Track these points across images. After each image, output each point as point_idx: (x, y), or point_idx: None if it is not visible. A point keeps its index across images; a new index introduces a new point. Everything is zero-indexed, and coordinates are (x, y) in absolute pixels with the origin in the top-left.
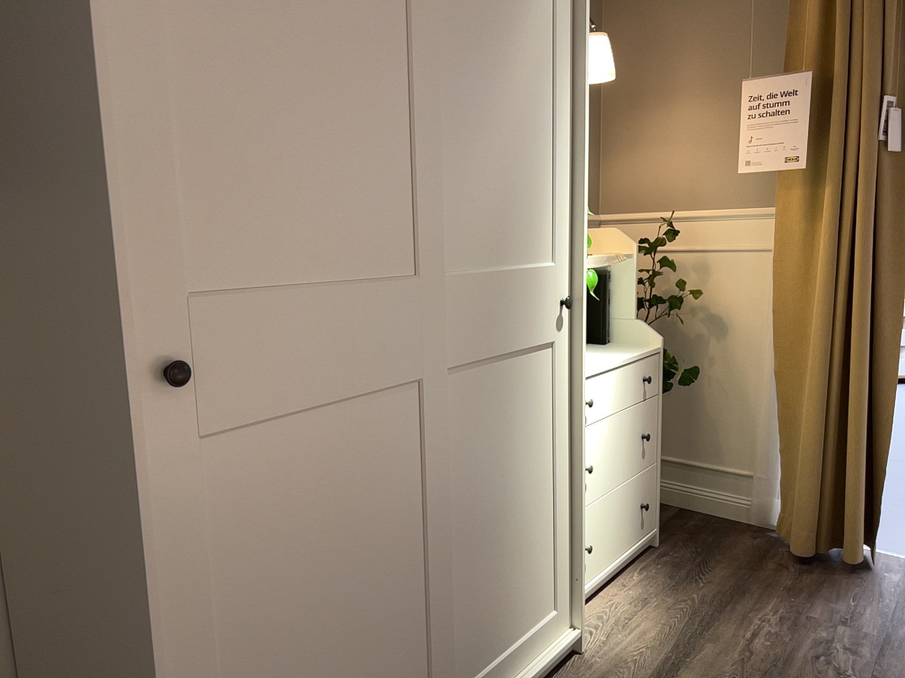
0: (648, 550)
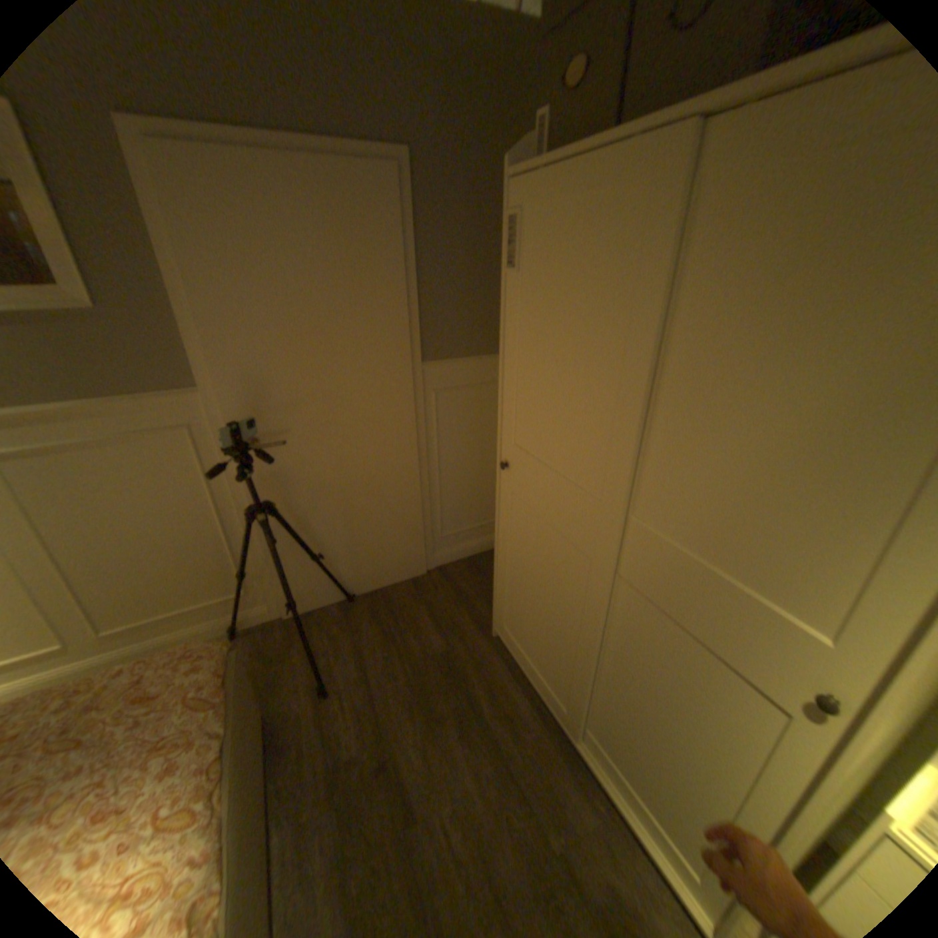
0: None
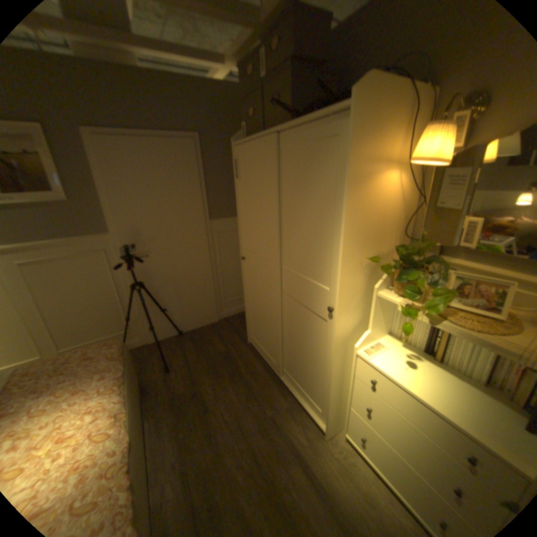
0: None
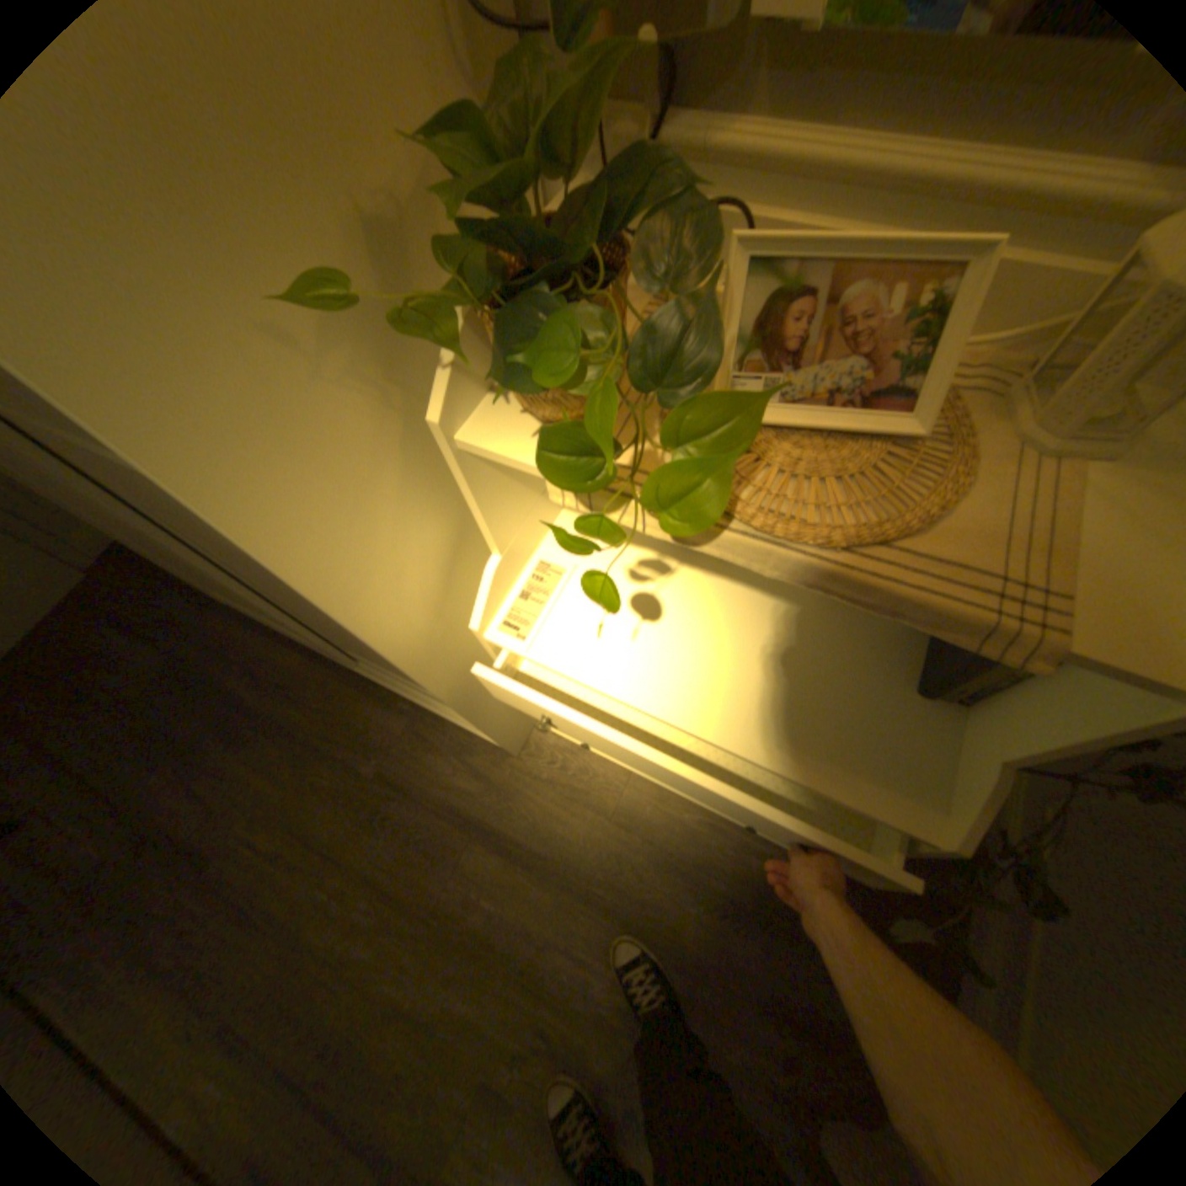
0: (763, 845)
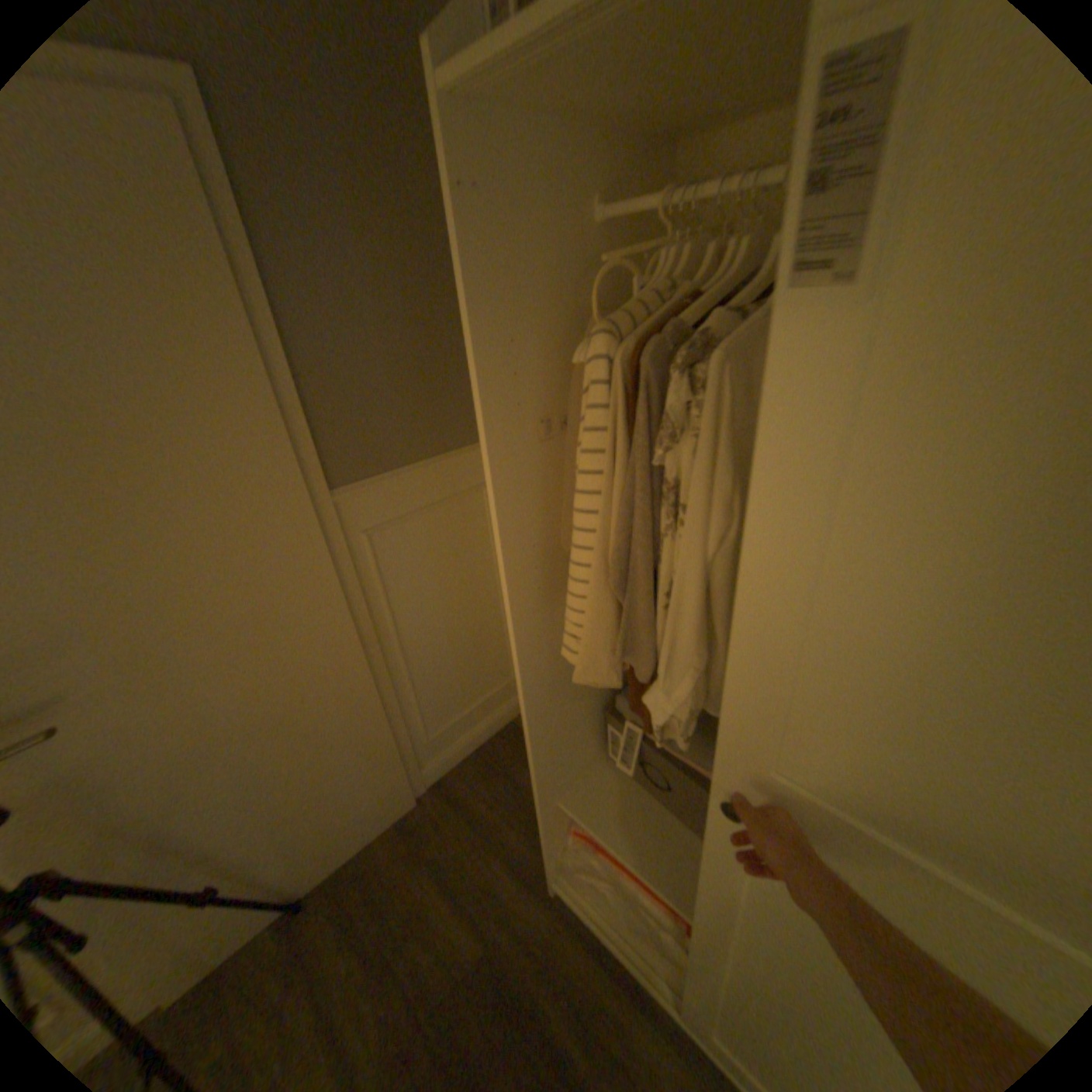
0: None
